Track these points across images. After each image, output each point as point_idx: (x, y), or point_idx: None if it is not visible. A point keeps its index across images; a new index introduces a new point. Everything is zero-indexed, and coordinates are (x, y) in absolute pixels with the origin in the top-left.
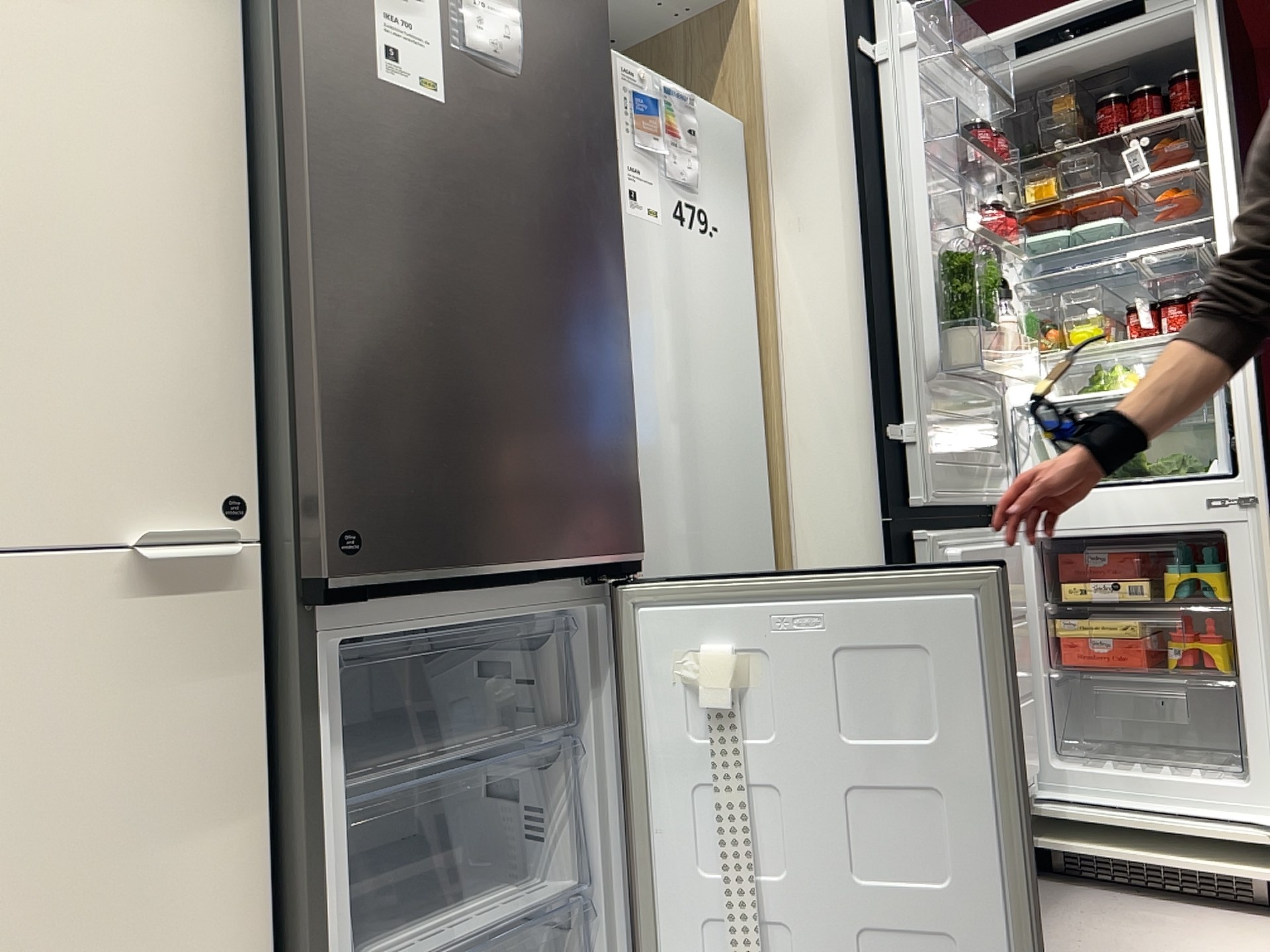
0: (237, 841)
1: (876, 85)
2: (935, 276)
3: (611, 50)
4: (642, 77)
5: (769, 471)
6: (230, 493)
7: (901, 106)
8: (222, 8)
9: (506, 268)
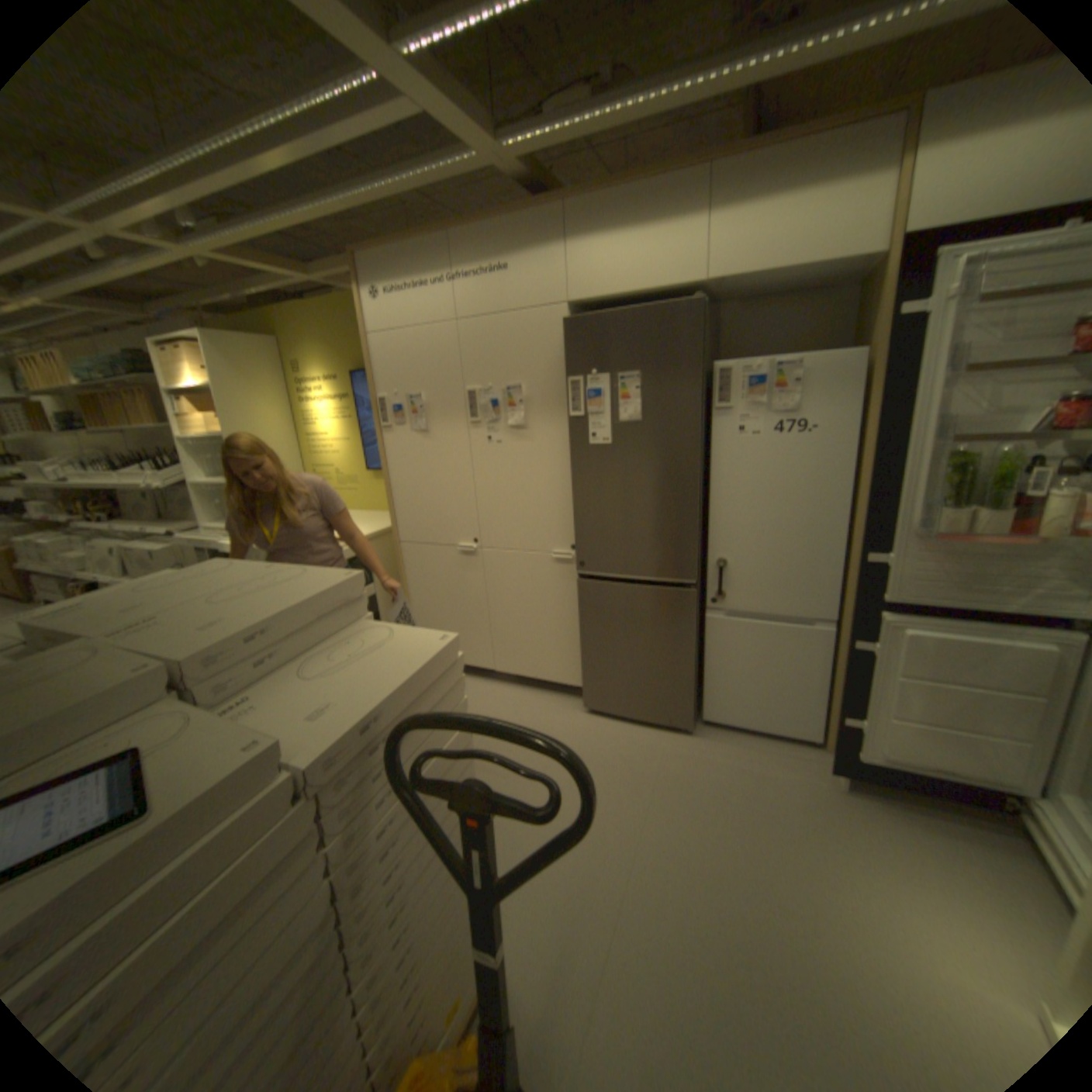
0: (576, 614)
1: (922, 332)
2: (956, 463)
3: (736, 361)
4: (758, 366)
5: (851, 549)
6: (573, 544)
7: (934, 347)
8: (569, 426)
9: (634, 490)
